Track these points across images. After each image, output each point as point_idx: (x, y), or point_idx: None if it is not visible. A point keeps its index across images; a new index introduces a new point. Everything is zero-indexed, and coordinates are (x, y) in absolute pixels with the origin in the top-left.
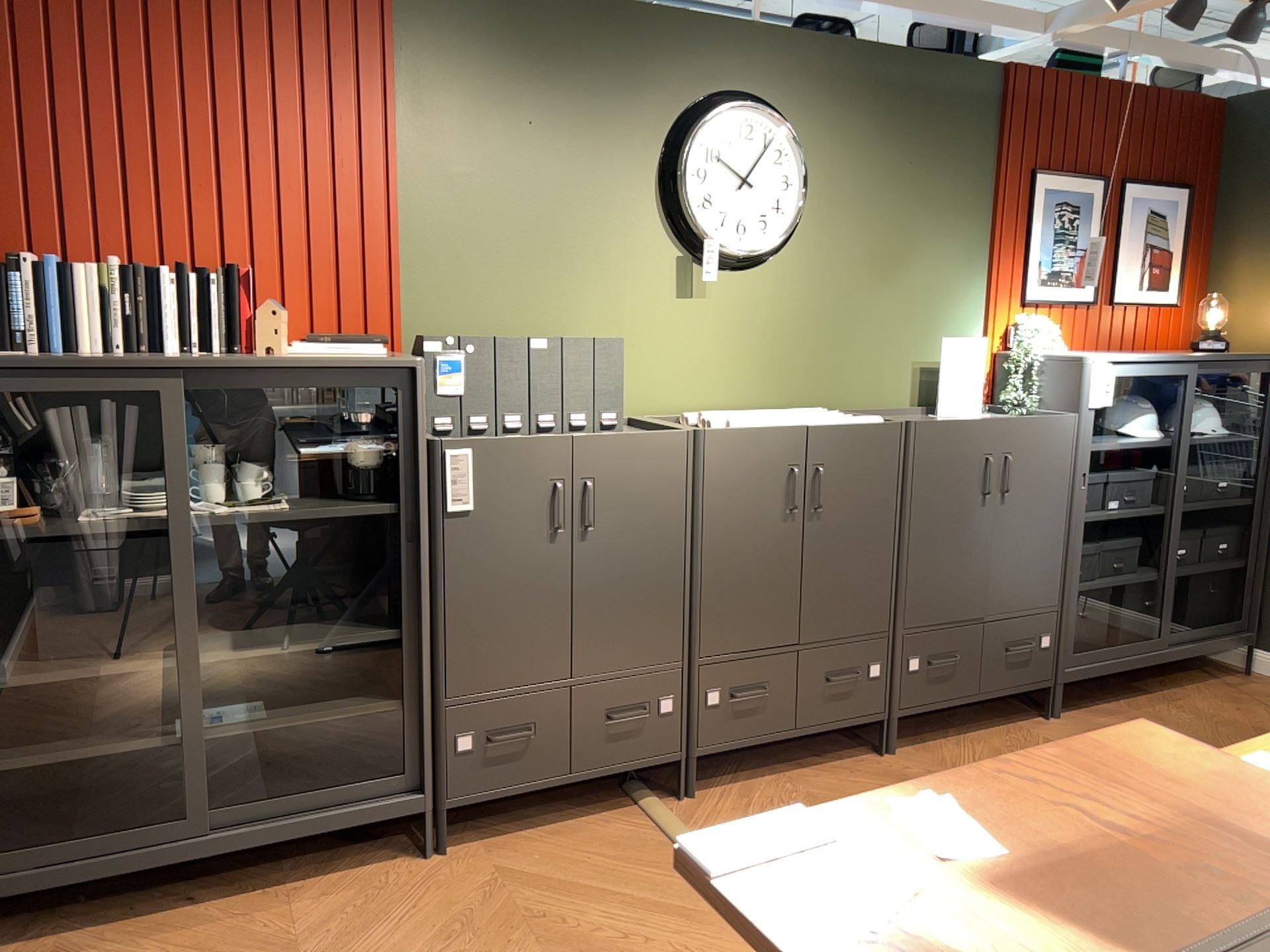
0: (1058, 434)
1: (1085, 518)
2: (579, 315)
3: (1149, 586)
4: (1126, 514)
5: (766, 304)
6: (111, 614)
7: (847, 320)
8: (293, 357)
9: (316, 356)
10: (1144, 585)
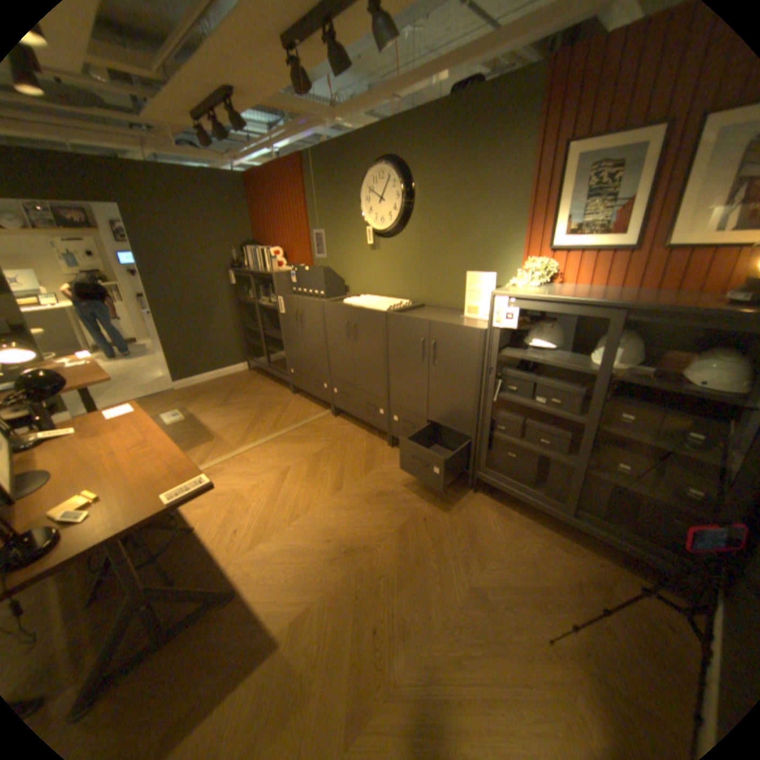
0: (467, 338)
1: (503, 397)
2: (346, 258)
3: (575, 470)
4: (543, 409)
5: (400, 253)
6: (261, 320)
7: (435, 260)
8: (275, 270)
9: (281, 270)
10: (570, 467)
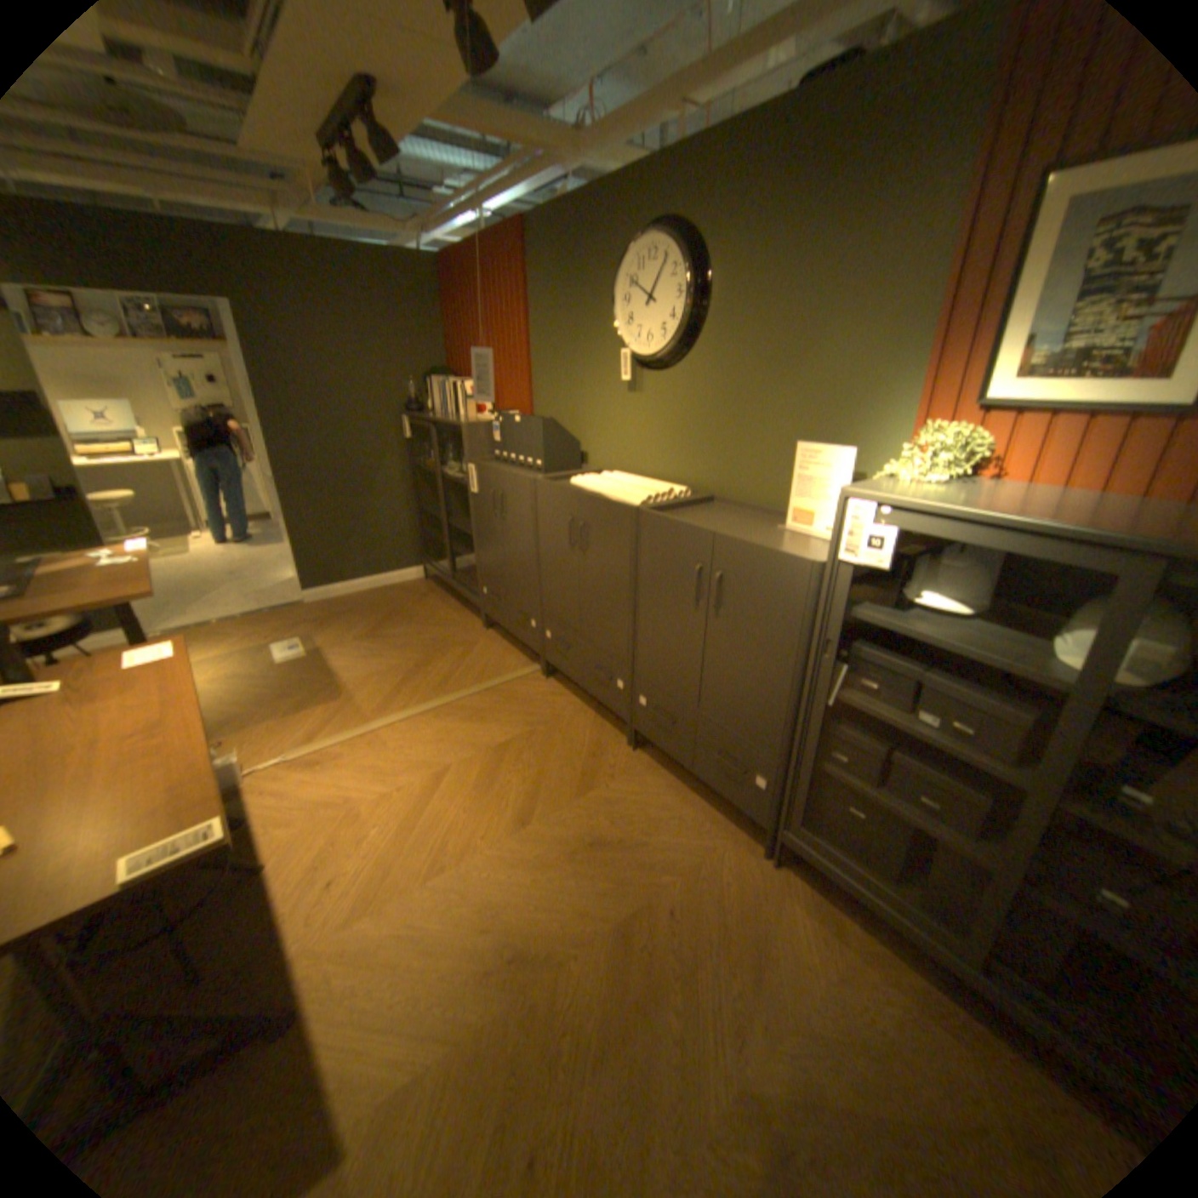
0: (784, 575)
1: (848, 700)
2: (586, 403)
3: (993, 876)
4: (933, 739)
5: (678, 399)
6: (447, 501)
7: (740, 415)
8: (470, 419)
9: (480, 419)
10: (981, 867)
